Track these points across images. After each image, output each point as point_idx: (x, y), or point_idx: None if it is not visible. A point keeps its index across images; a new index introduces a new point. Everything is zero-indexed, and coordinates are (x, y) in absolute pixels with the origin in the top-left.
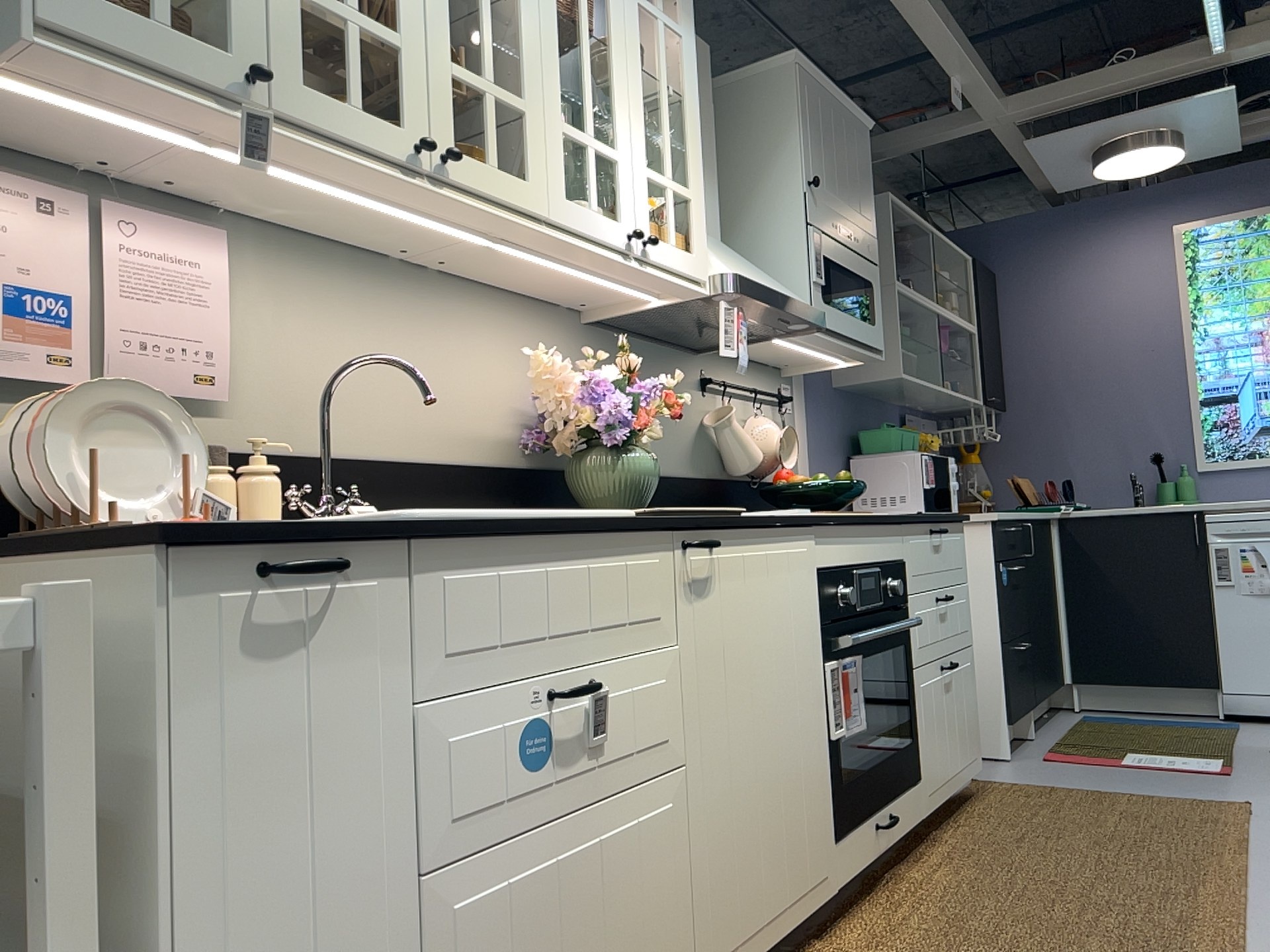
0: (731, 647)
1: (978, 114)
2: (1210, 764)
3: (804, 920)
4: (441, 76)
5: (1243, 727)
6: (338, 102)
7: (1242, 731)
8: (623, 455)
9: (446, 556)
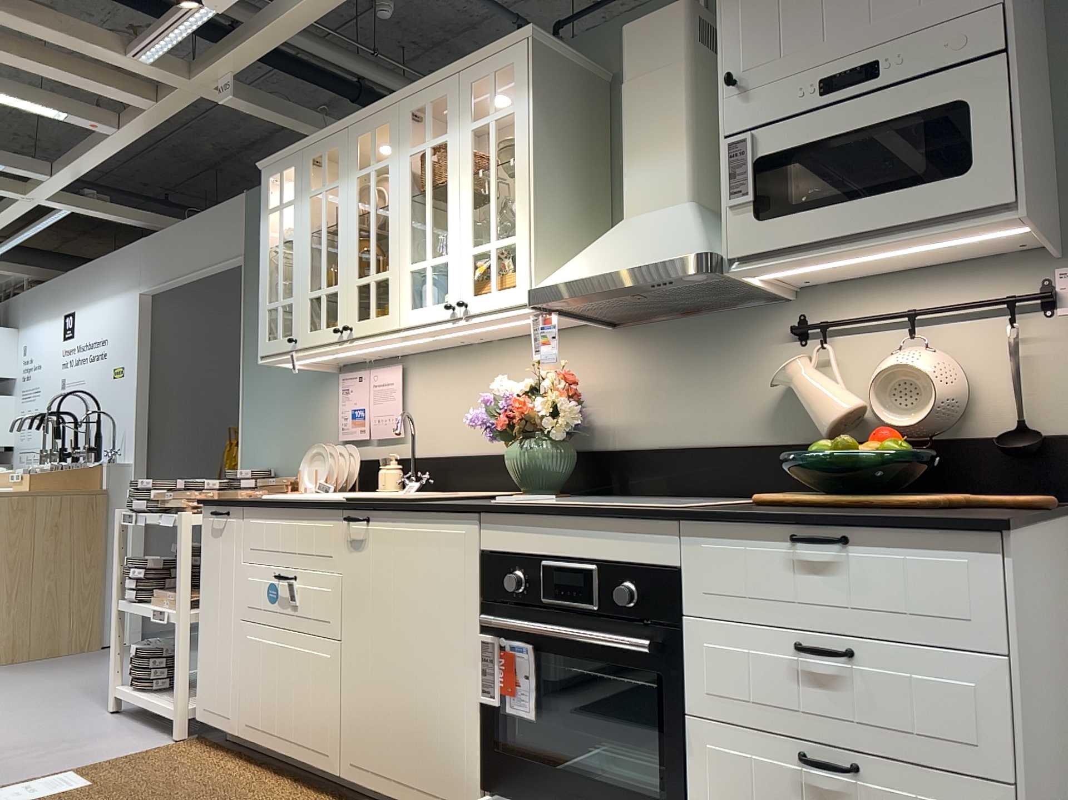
0: (376, 586)
1: None
2: None
3: None
4: (351, 290)
5: None
6: (317, 331)
7: None
8: (513, 447)
9: (252, 513)
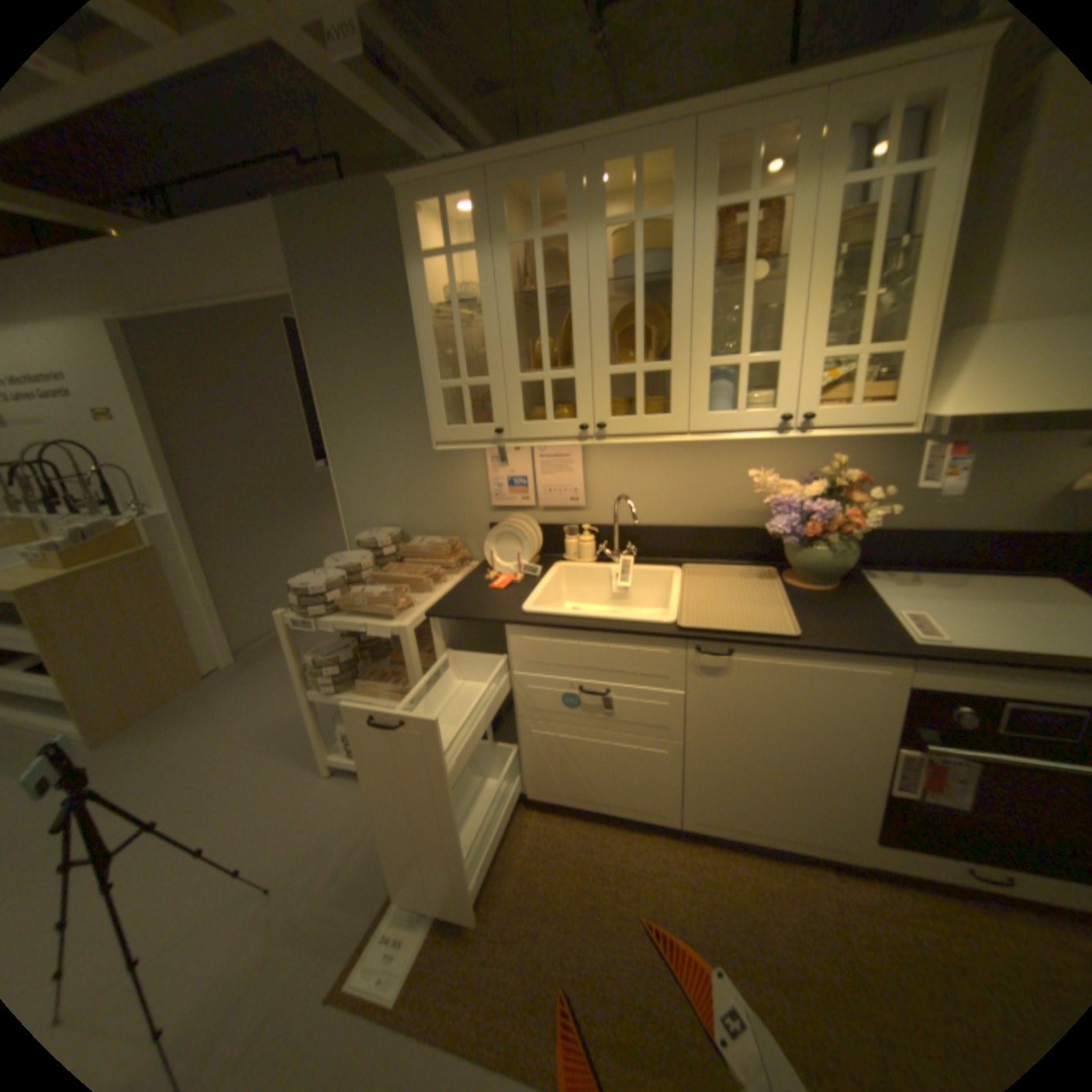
0: (744, 706)
1: None
2: None
3: (813, 857)
4: (602, 379)
5: None
6: (541, 422)
7: None
8: (809, 546)
9: (527, 631)
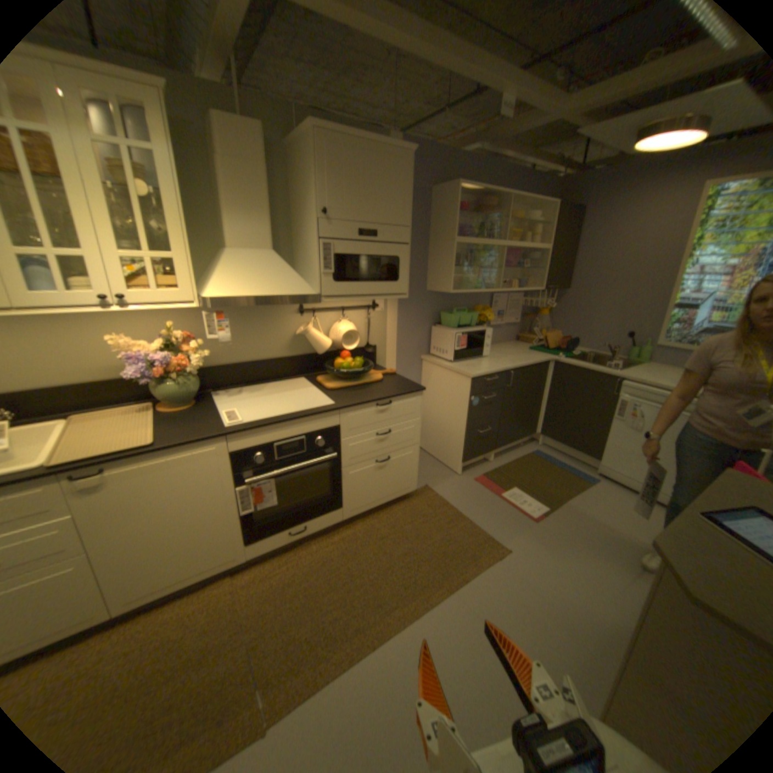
0: (128, 504)
1: (543, 111)
2: (538, 512)
3: (212, 575)
4: None
5: (598, 486)
6: None
7: (593, 489)
8: (164, 383)
9: None
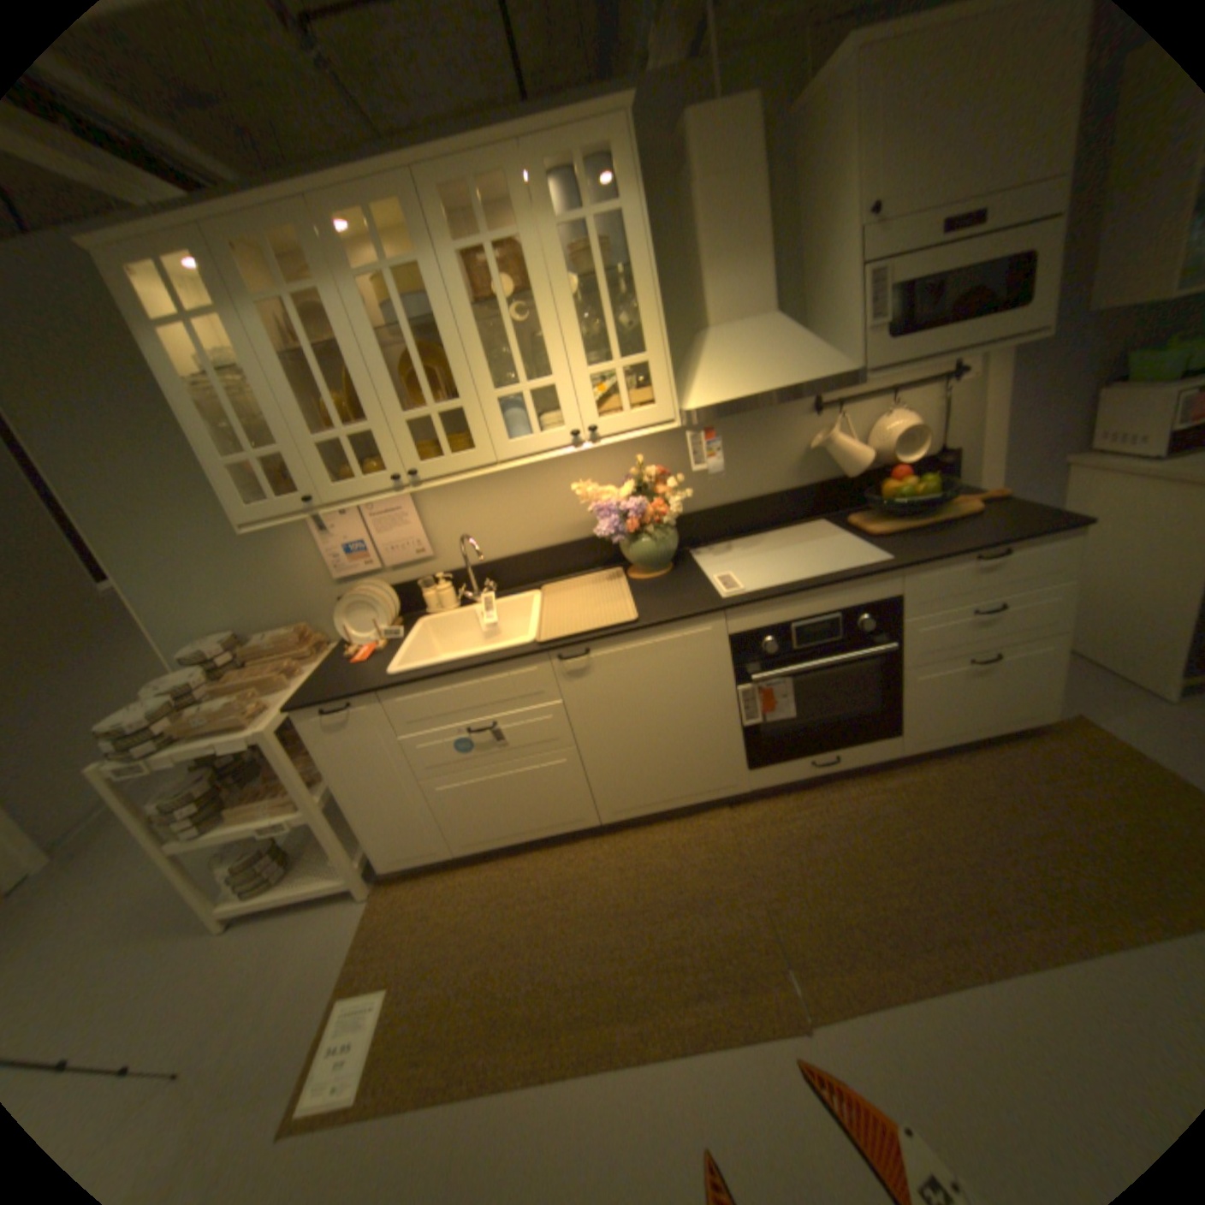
0: (614, 695)
1: None
2: None
3: (707, 802)
4: (399, 427)
5: None
6: (351, 482)
7: None
8: (636, 542)
9: (397, 693)
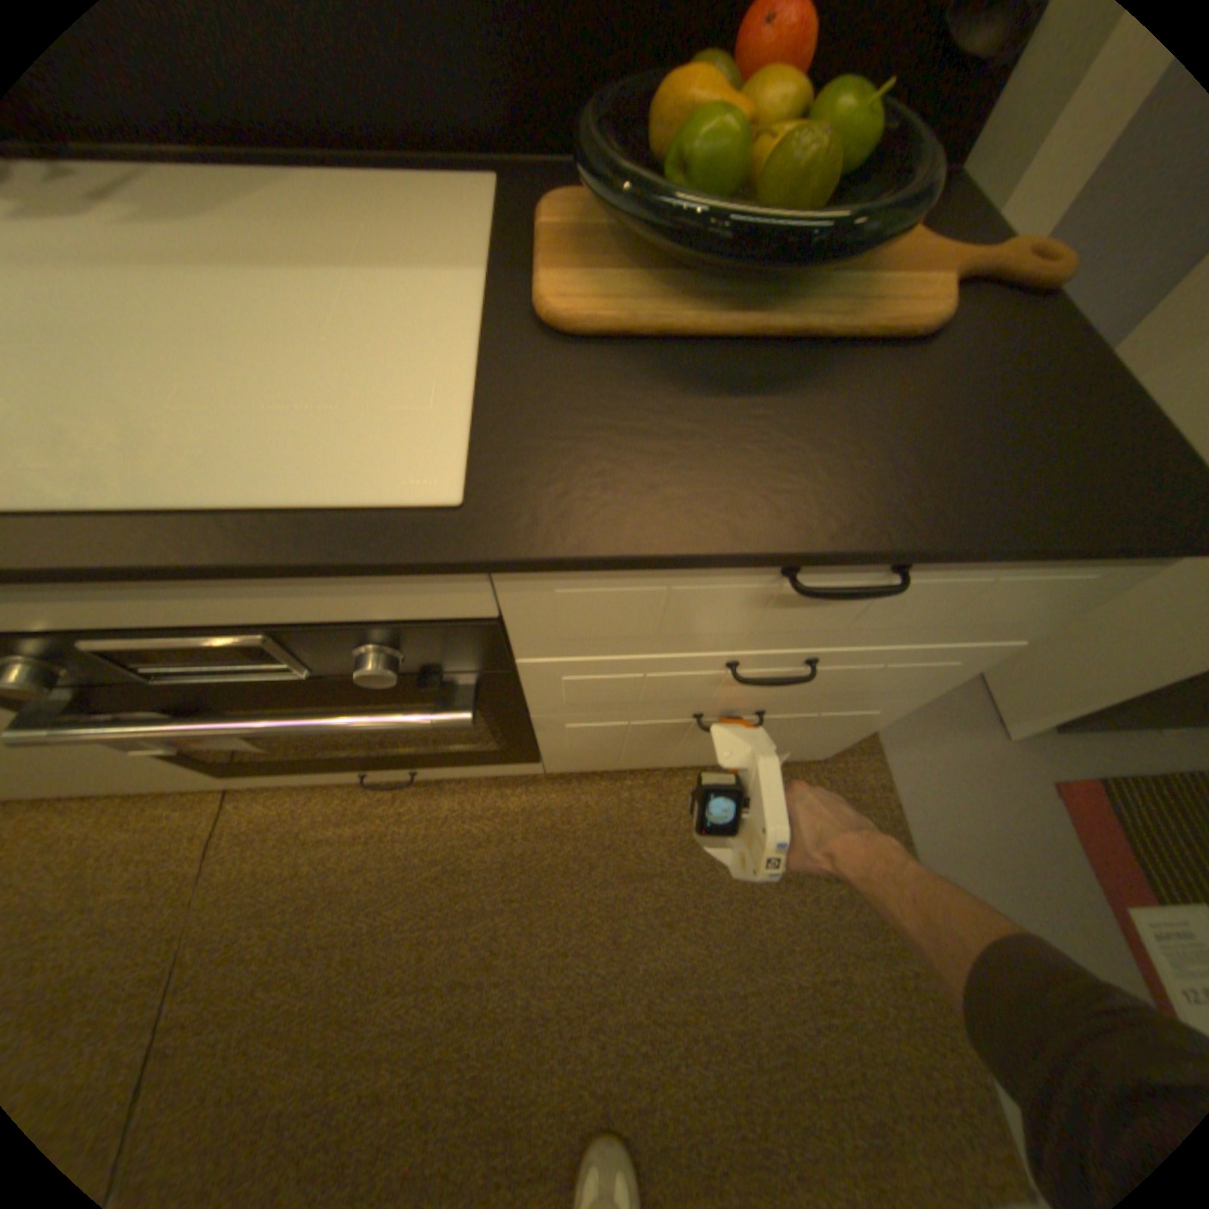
0: None
1: None
2: None
3: (157, 792)
4: None
5: None
6: None
7: None
8: None
9: None
